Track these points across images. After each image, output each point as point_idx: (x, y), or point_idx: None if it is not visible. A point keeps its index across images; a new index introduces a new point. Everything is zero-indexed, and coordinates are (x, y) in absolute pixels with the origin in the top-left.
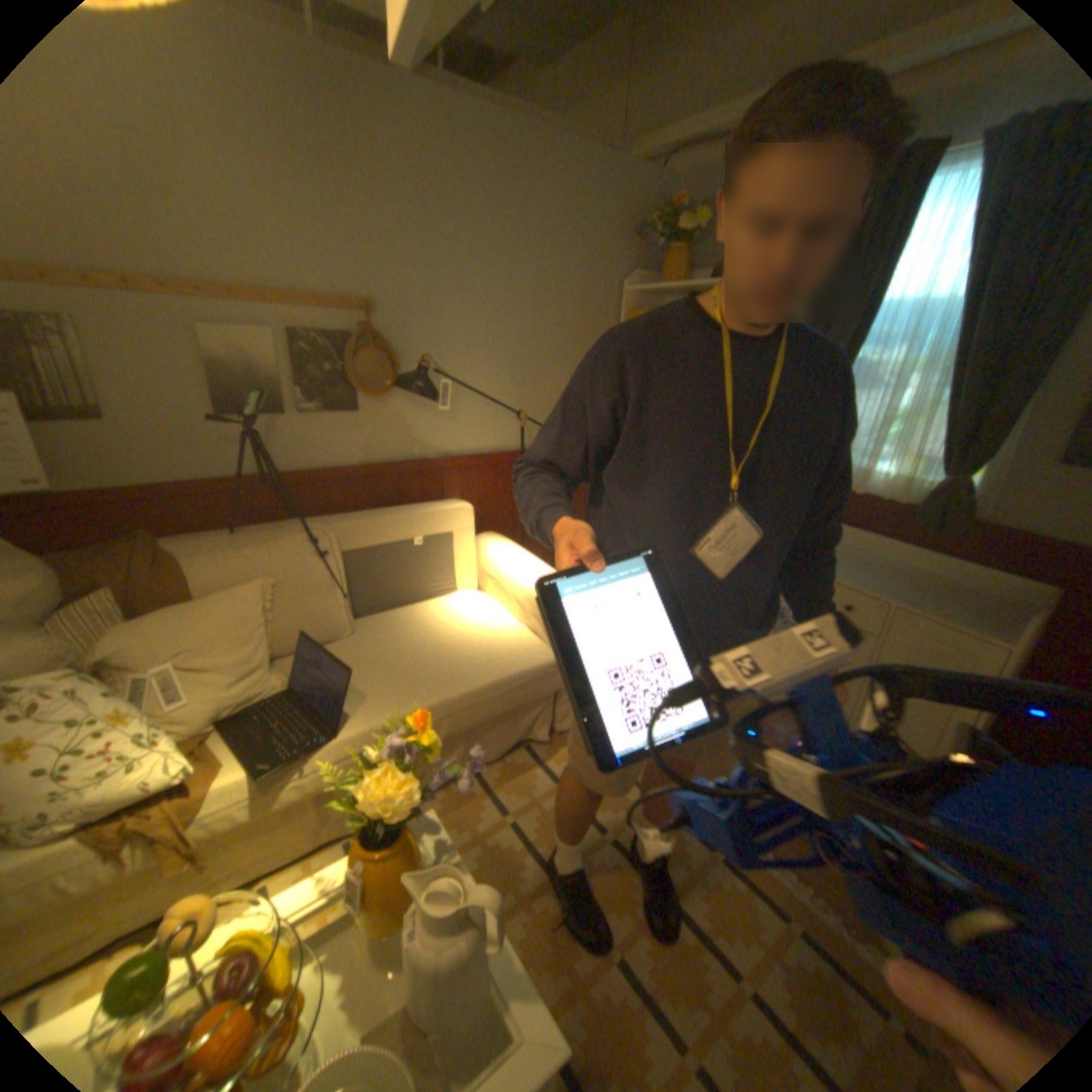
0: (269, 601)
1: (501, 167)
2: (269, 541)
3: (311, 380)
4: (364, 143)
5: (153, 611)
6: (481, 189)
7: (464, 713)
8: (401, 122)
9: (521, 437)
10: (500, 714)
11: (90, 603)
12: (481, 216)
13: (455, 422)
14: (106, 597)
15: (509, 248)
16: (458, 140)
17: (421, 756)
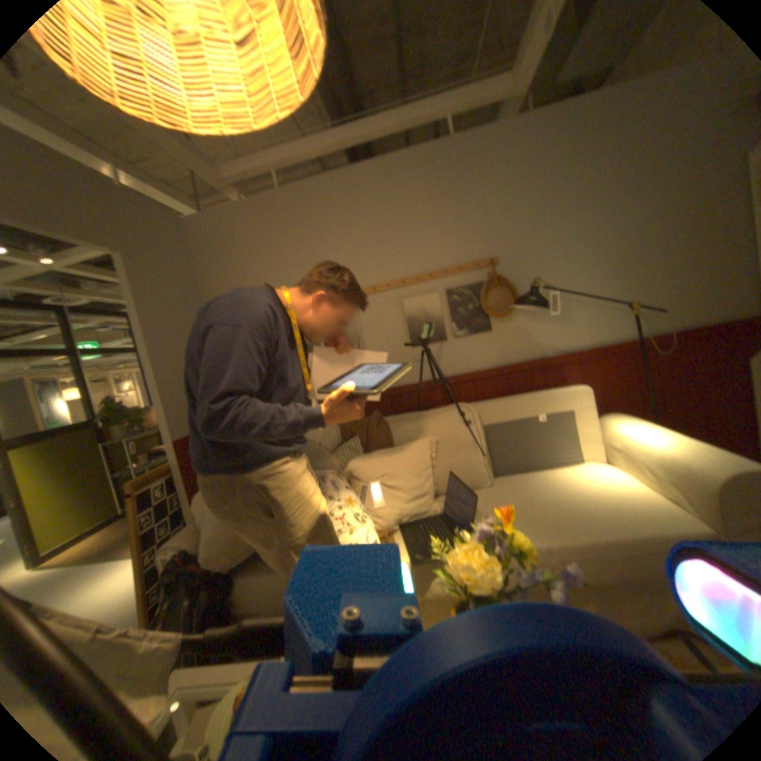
0: (433, 451)
1: (584, 131)
2: (434, 413)
3: (459, 315)
4: (482, 169)
5: (374, 451)
6: (569, 153)
7: (588, 564)
8: (504, 145)
9: (640, 326)
10: (635, 579)
11: (349, 443)
12: (571, 170)
13: (568, 324)
14: (355, 440)
15: (600, 181)
16: (545, 133)
17: (517, 561)
